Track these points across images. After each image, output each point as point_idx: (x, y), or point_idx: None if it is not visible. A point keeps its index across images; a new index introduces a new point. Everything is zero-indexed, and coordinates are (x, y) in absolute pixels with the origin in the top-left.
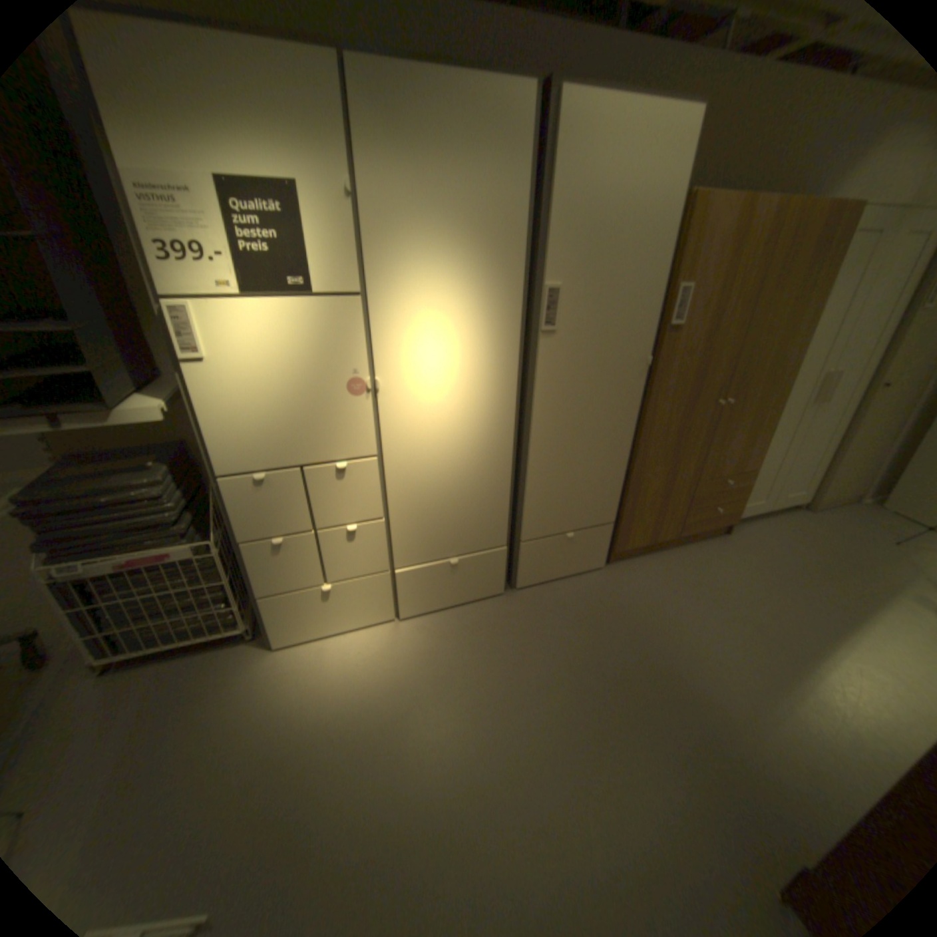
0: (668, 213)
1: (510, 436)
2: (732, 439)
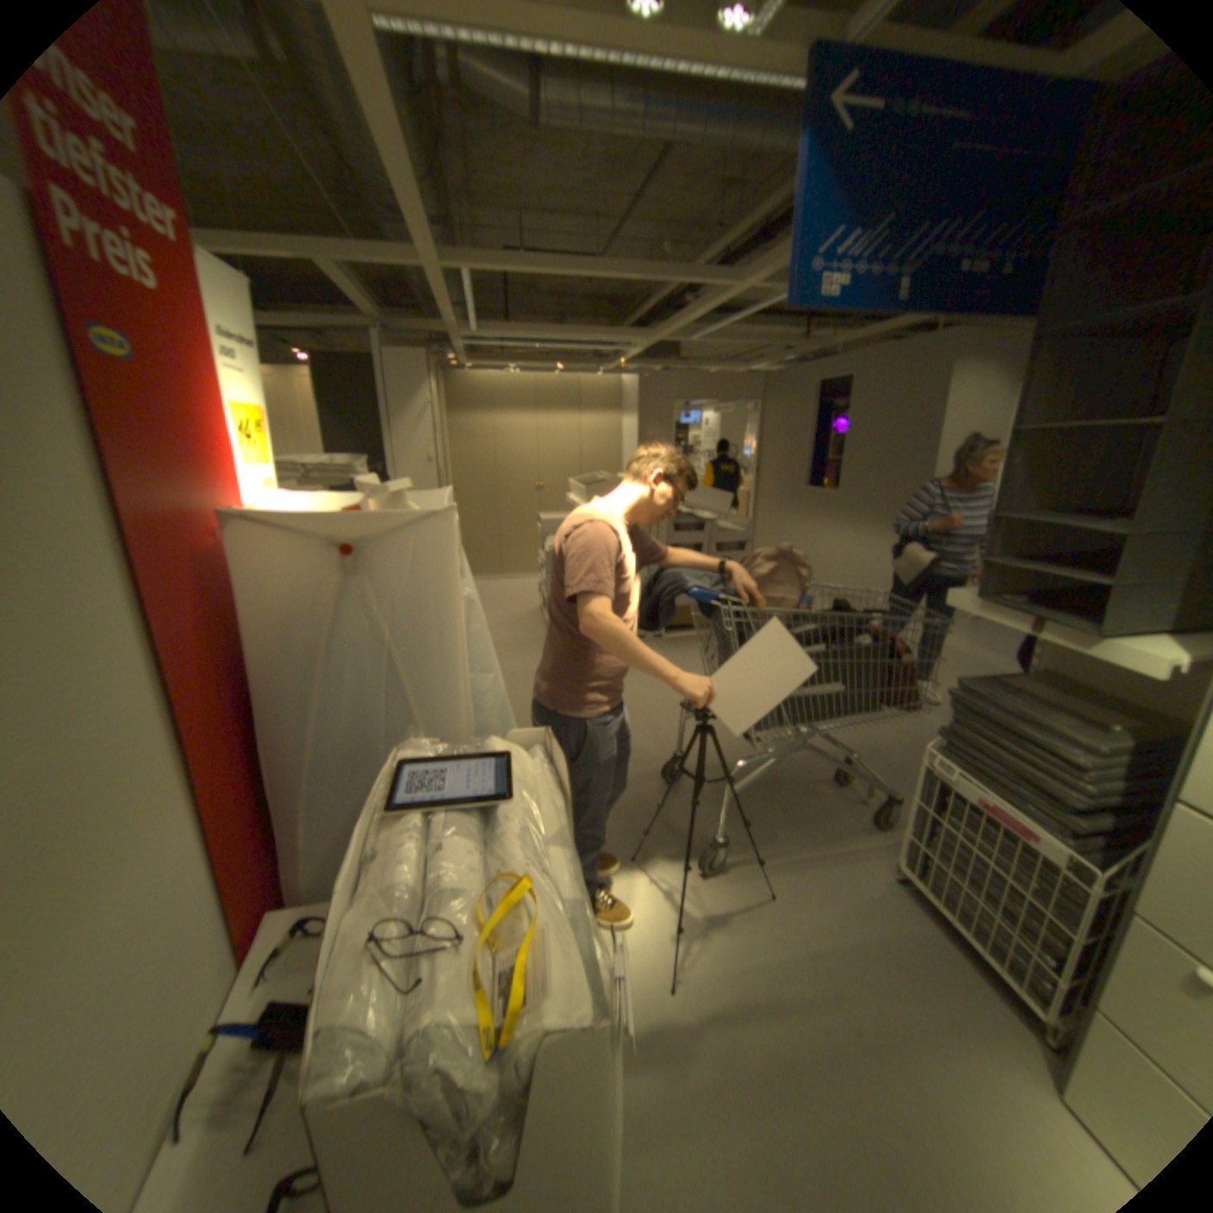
0: None
1: None
2: None
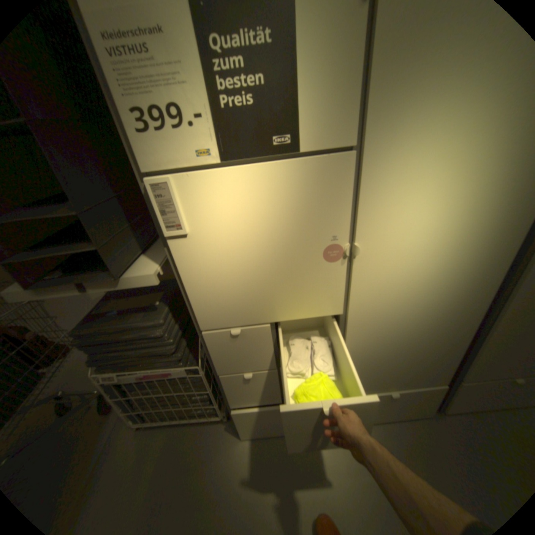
0: None
1: (490, 295)
2: None
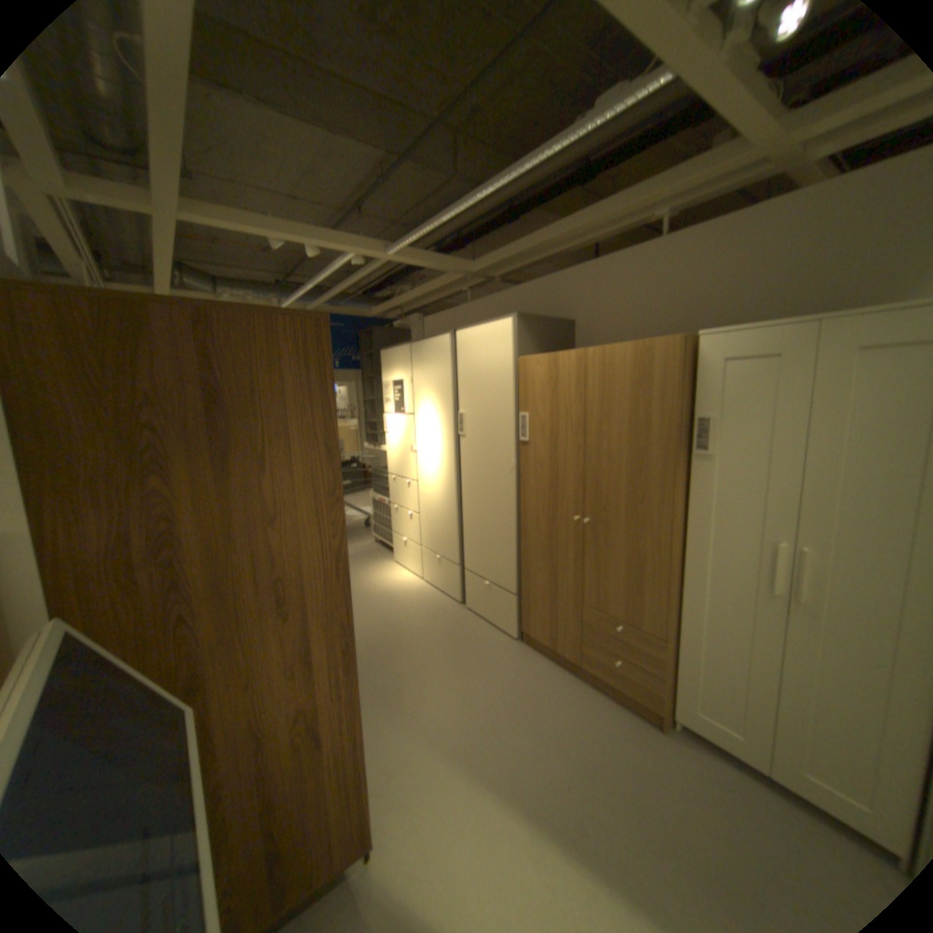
0: (505, 375)
1: (454, 491)
2: (606, 570)
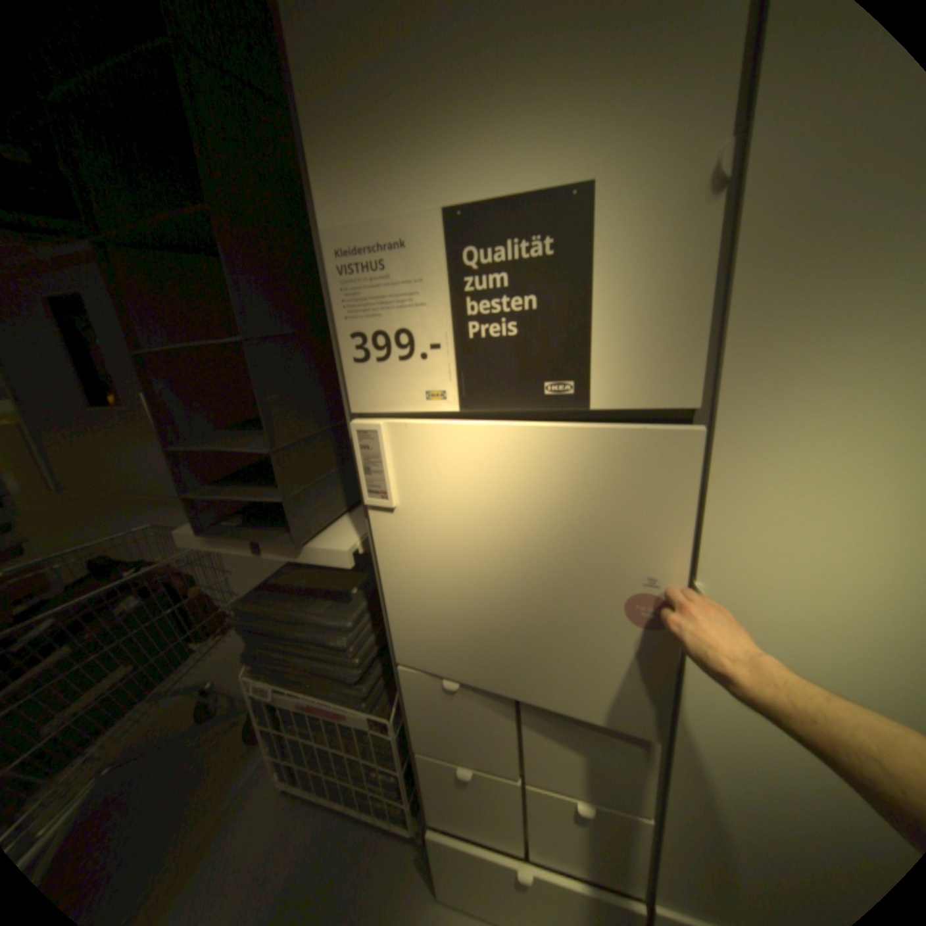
0: None
1: None
2: None
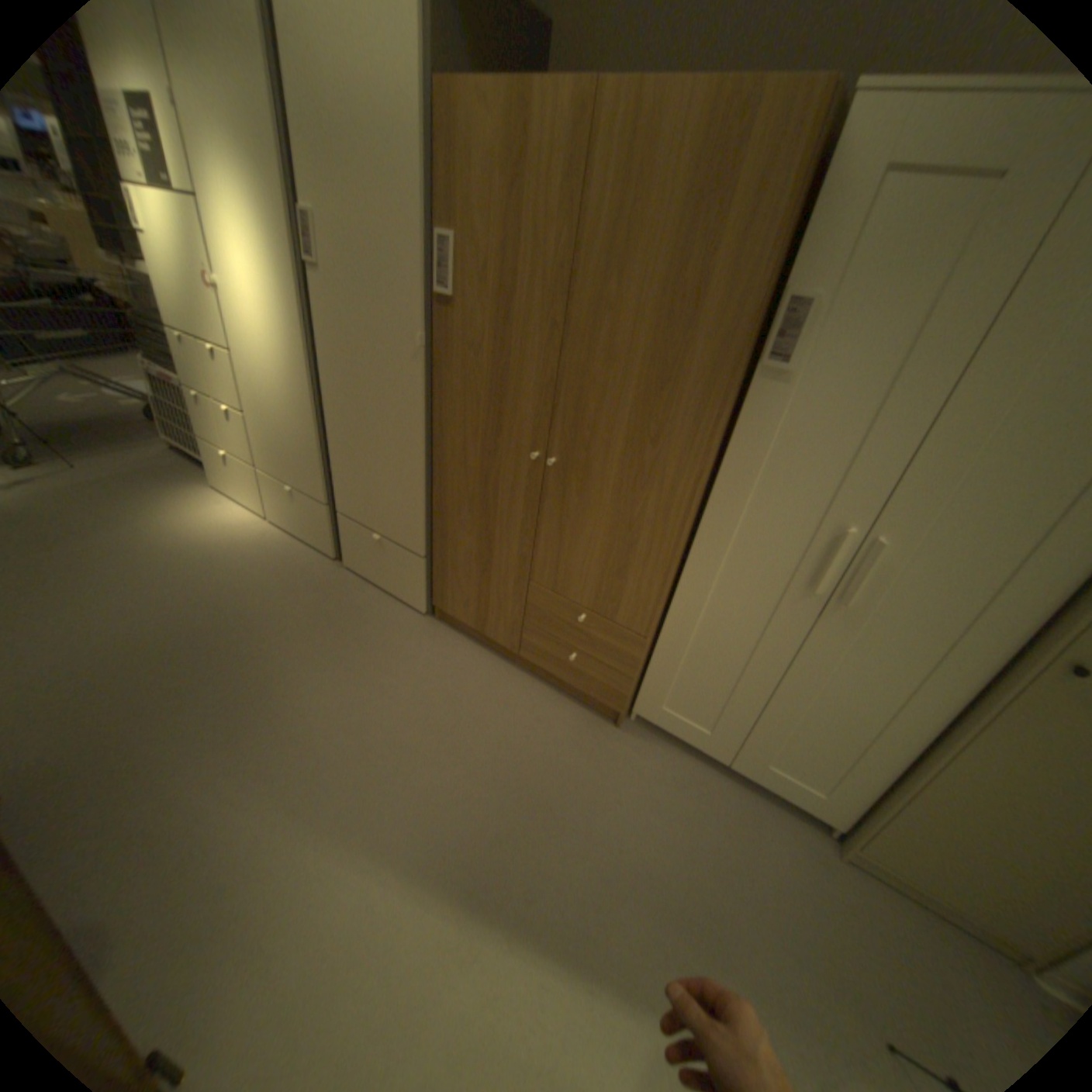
0: (401, 120)
1: (306, 378)
2: (574, 538)
